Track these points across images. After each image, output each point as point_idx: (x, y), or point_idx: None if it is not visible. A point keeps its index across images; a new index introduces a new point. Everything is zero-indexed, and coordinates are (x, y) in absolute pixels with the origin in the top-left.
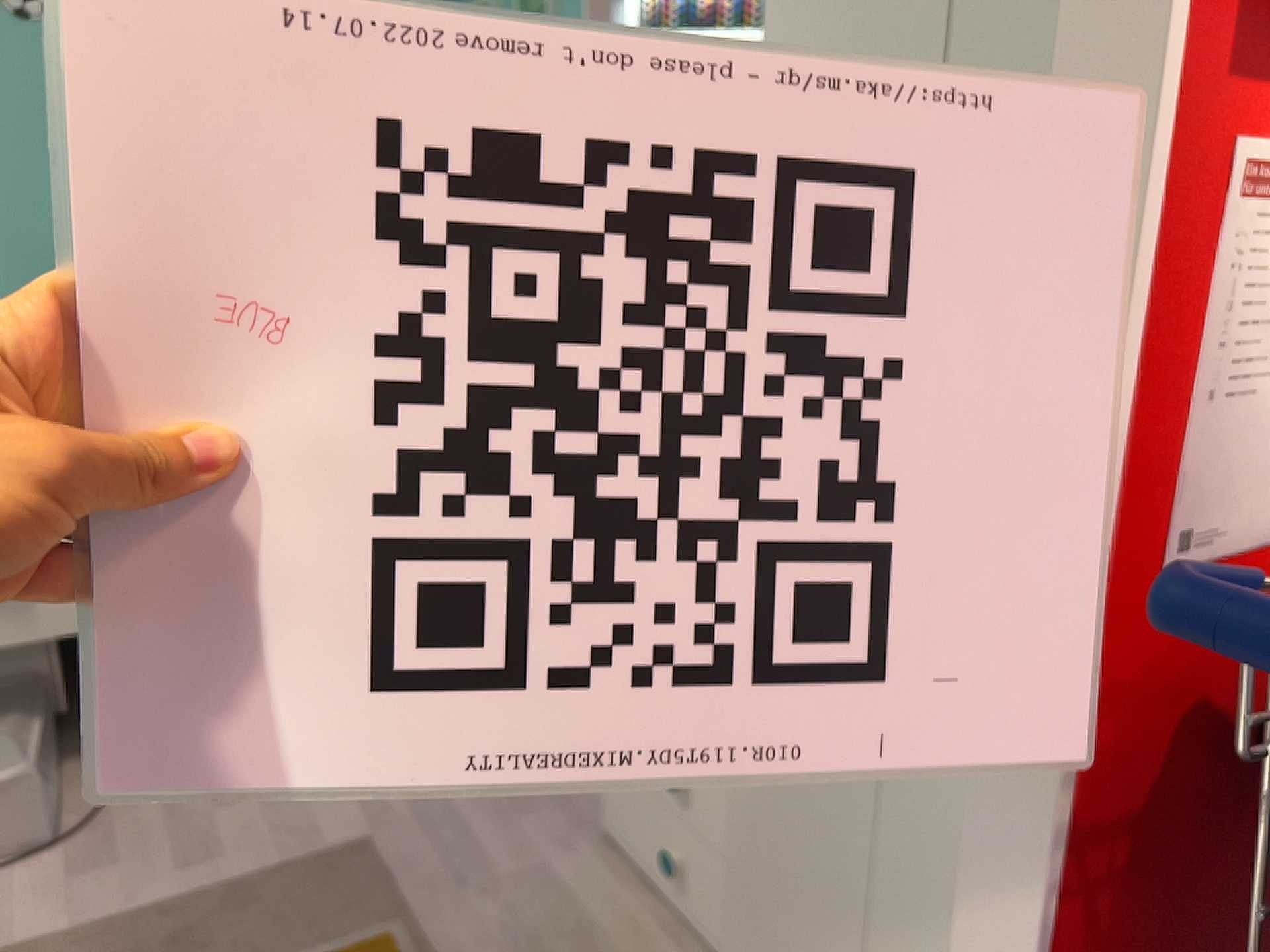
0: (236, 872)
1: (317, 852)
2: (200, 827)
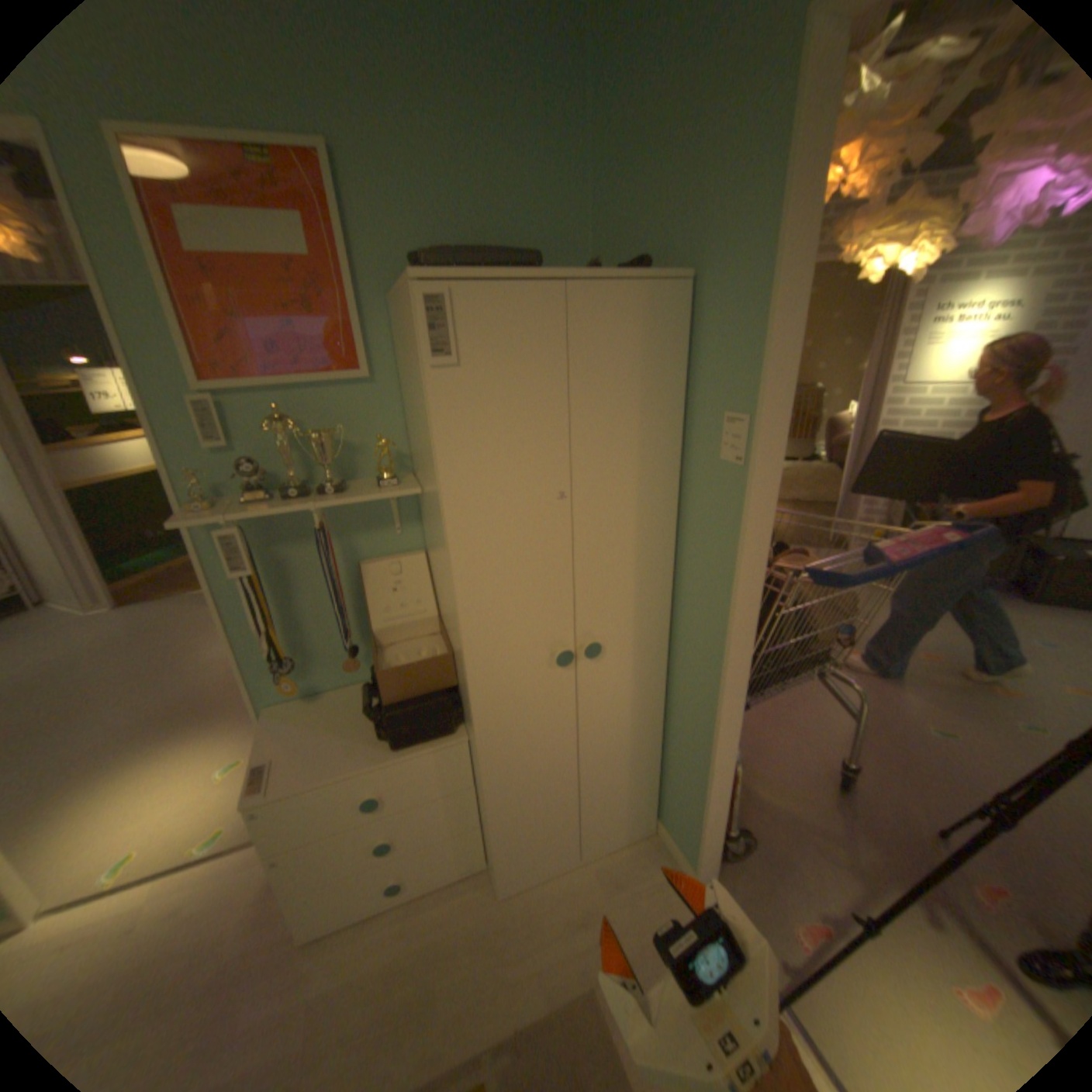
0: None
1: None
2: None
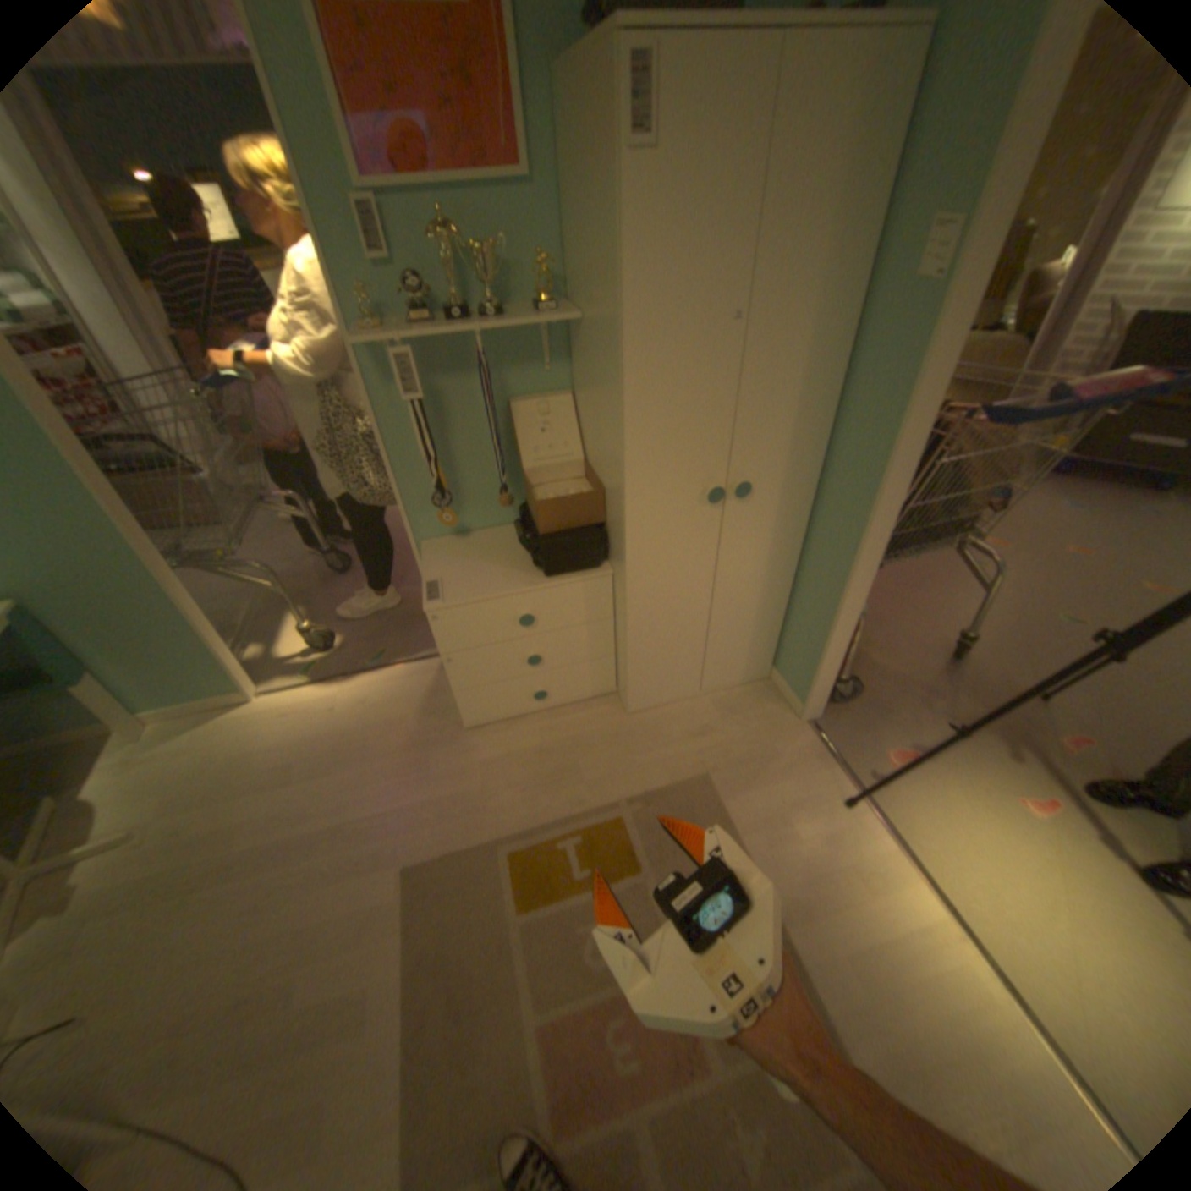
0: (389, 974)
1: (396, 908)
2: (306, 1020)
